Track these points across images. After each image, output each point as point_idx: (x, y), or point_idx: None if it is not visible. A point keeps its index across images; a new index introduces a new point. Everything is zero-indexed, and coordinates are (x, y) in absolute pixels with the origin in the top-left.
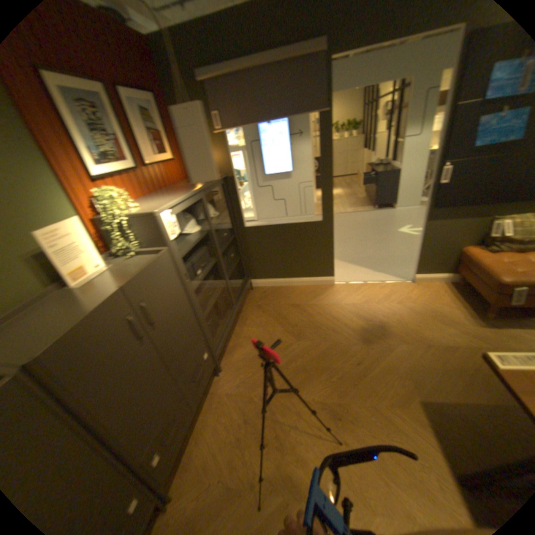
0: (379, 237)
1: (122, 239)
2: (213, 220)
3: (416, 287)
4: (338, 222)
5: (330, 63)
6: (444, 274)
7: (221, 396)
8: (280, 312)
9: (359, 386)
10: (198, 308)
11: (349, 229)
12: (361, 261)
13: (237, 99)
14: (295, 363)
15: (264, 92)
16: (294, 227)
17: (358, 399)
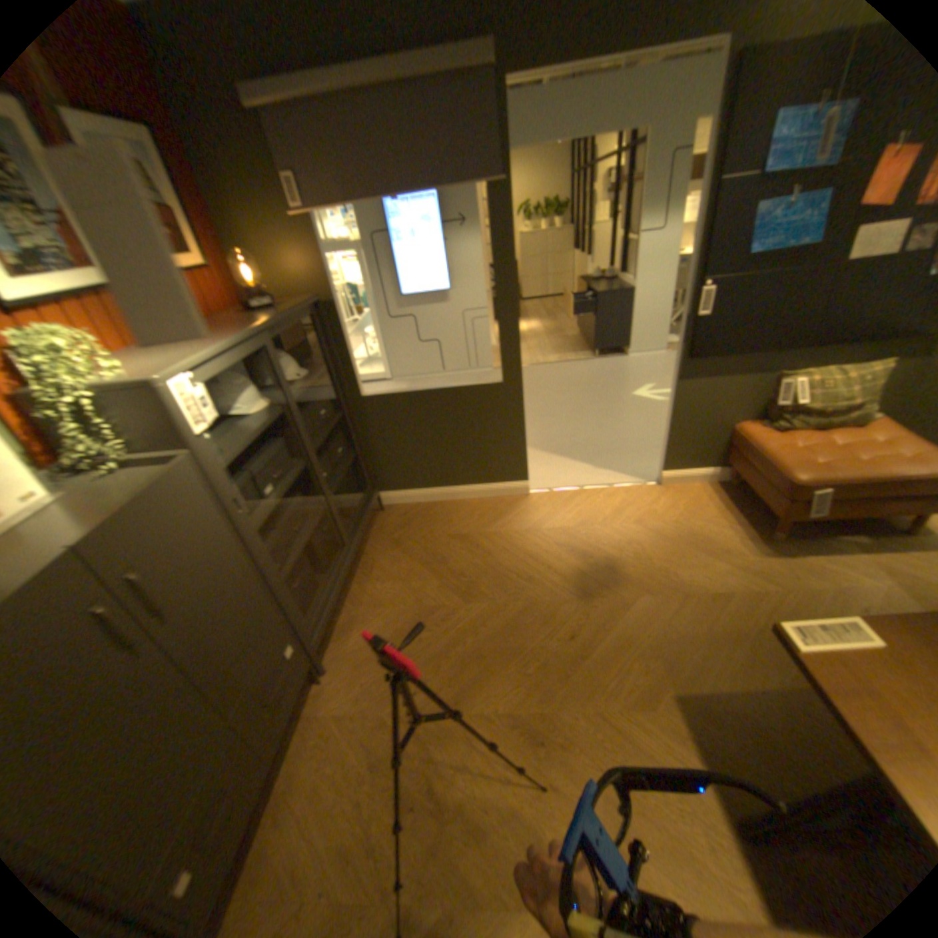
0: (602, 407)
1: (85, 438)
2: (295, 386)
3: (663, 492)
4: (533, 380)
5: (503, 90)
6: (707, 469)
7: (324, 724)
8: (434, 551)
9: (575, 679)
10: (268, 563)
11: (552, 392)
12: (573, 449)
13: (330, 150)
14: (463, 645)
15: (381, 140)
16: (453, 396)
17: (573, 703)
